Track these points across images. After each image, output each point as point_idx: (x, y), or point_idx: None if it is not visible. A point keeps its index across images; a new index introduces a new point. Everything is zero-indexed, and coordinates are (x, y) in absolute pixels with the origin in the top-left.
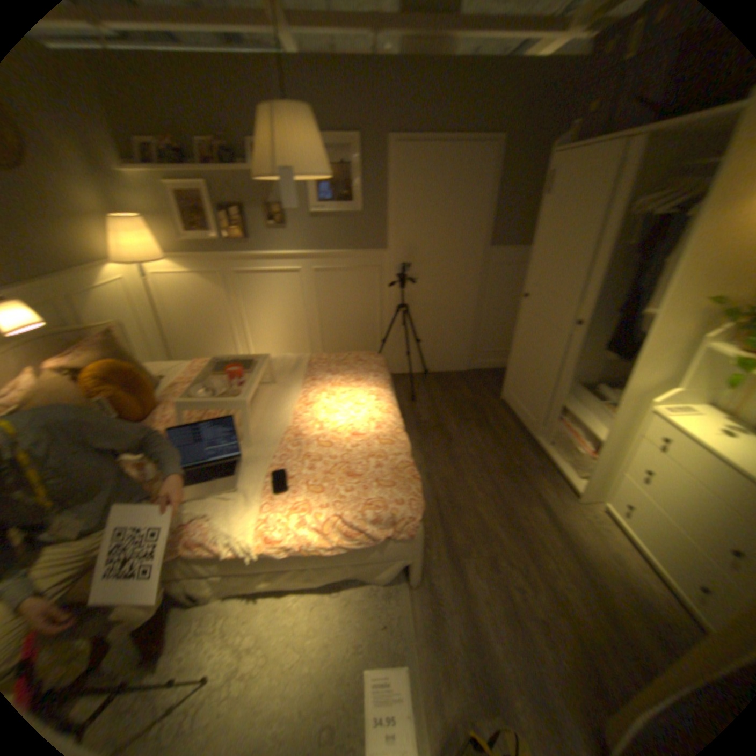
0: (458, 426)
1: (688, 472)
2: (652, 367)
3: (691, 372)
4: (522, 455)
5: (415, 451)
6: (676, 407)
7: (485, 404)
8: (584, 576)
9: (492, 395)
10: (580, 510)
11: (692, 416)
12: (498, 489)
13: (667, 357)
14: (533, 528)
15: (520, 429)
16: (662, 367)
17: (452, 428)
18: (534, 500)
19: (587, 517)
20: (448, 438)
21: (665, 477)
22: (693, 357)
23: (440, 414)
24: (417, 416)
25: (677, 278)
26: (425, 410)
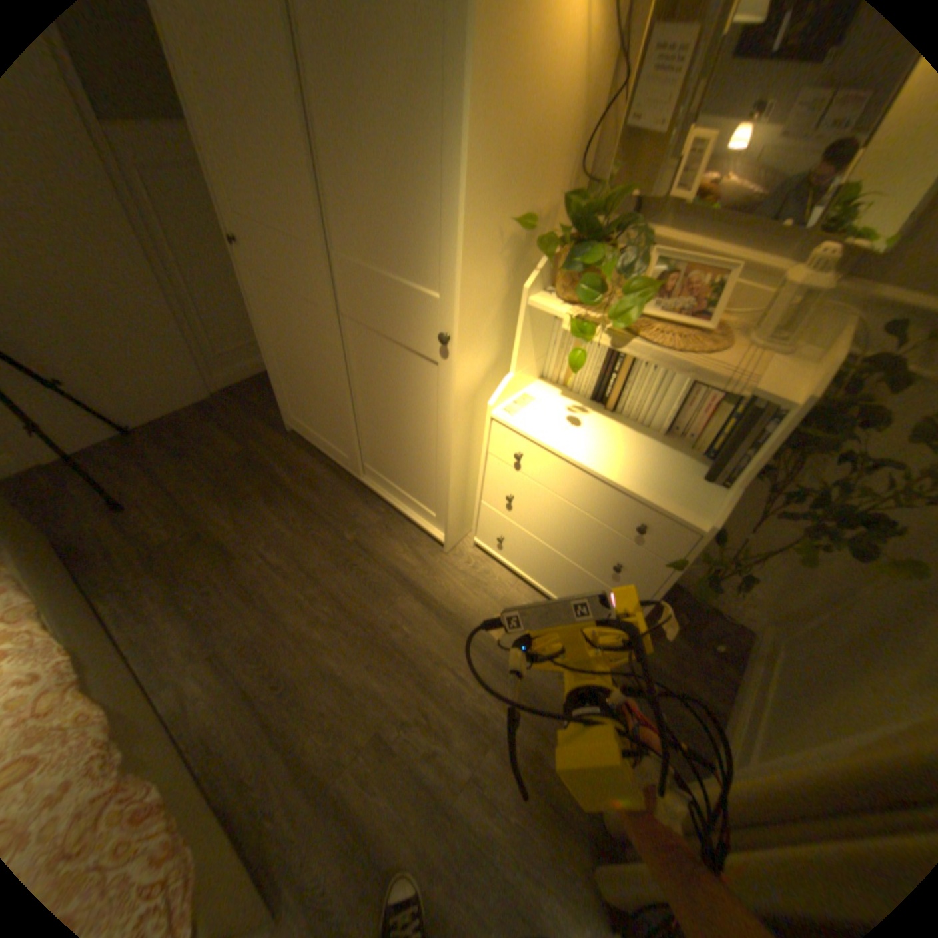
0: (231, 522)
1: (548, 489)
2: (470, 357)
3: (515, 347)
4: (350, 520)
5: (163, 627)
6: (510, 401)
7: (263, 453)
8: (485, 662)
9: (269, 431)
10: (448, 563)
11: (531, 409)
12: (338, 603)
13: (483, 334)
14: (406, 636)
15: (333, 473)
16: (481, 350)
17: (222, 531)
18: (392, 587)
19: (458, 568)
20: (221, 557)
21: (525, 498)
22: (510, 322)
23: (188, 514)
24: (138, 543)
25: (462, 184)
26: (152, 522)
